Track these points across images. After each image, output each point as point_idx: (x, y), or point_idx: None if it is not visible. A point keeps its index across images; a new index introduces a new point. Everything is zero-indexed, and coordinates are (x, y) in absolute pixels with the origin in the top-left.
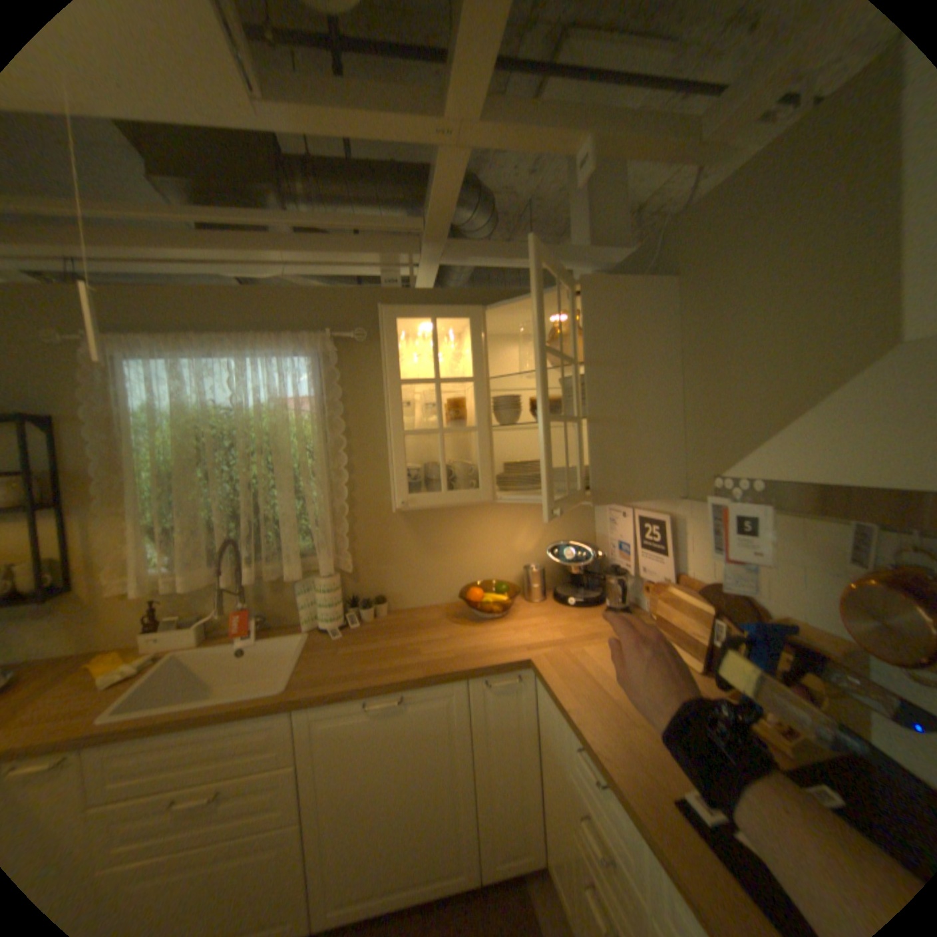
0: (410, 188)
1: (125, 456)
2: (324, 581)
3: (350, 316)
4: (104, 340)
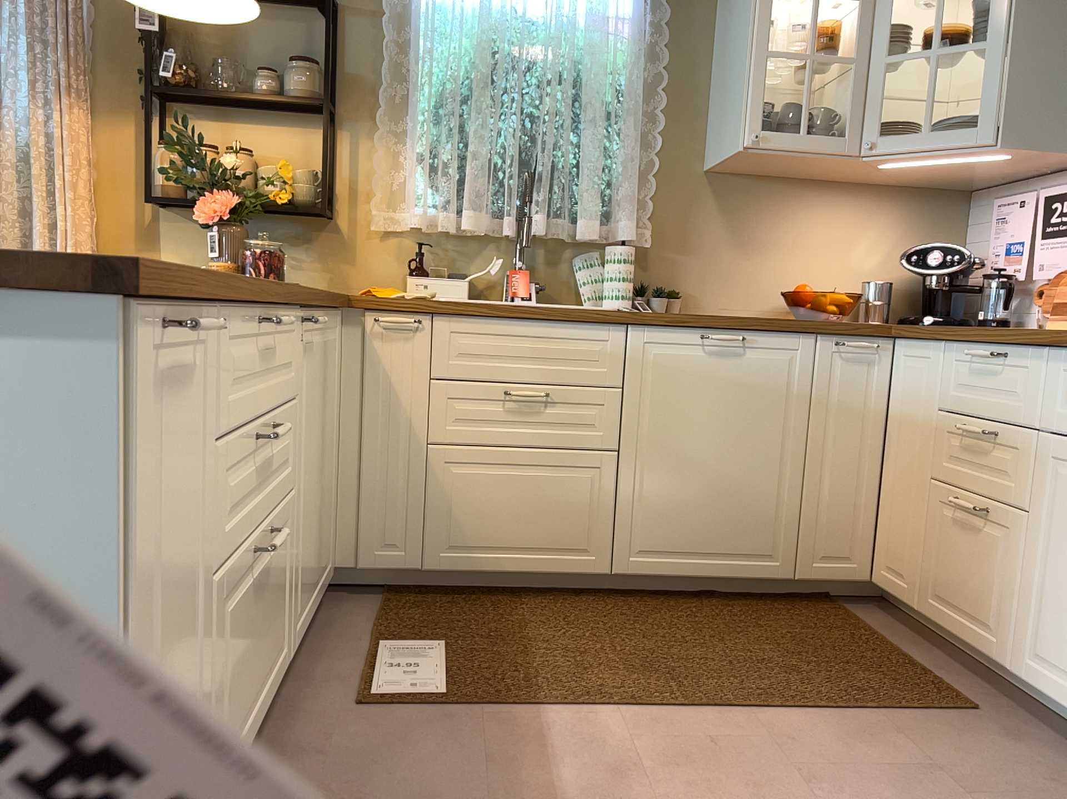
0: None
1: (413, 62)
2: (621, 246)
3: None
4: None
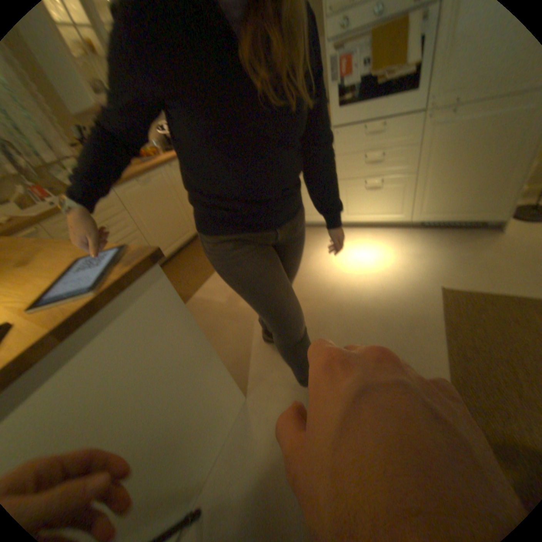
0: None
1: None
2: (70, 160)
3: None
4: None
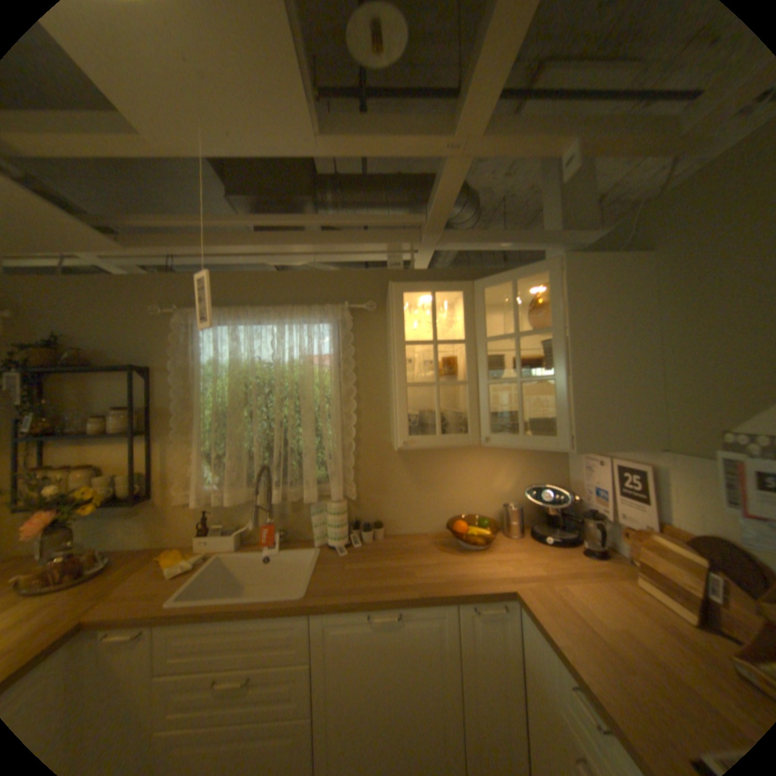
0: (412, 193)
1: (195, 398)
2: (334, 505)
3: (363, 292)
4: (188, 312)
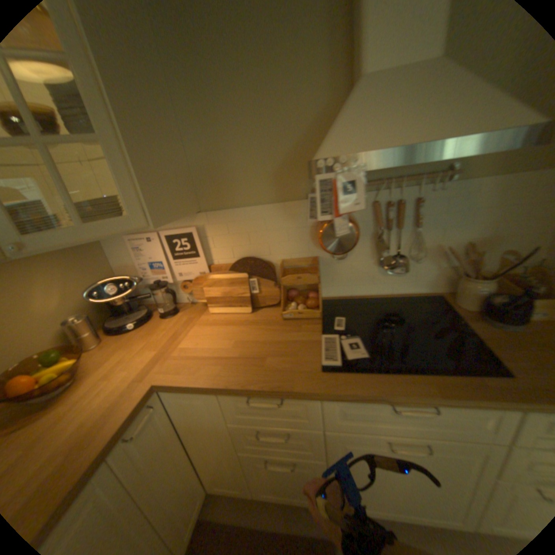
0: None
1: None
2: None
3: None
4: None
